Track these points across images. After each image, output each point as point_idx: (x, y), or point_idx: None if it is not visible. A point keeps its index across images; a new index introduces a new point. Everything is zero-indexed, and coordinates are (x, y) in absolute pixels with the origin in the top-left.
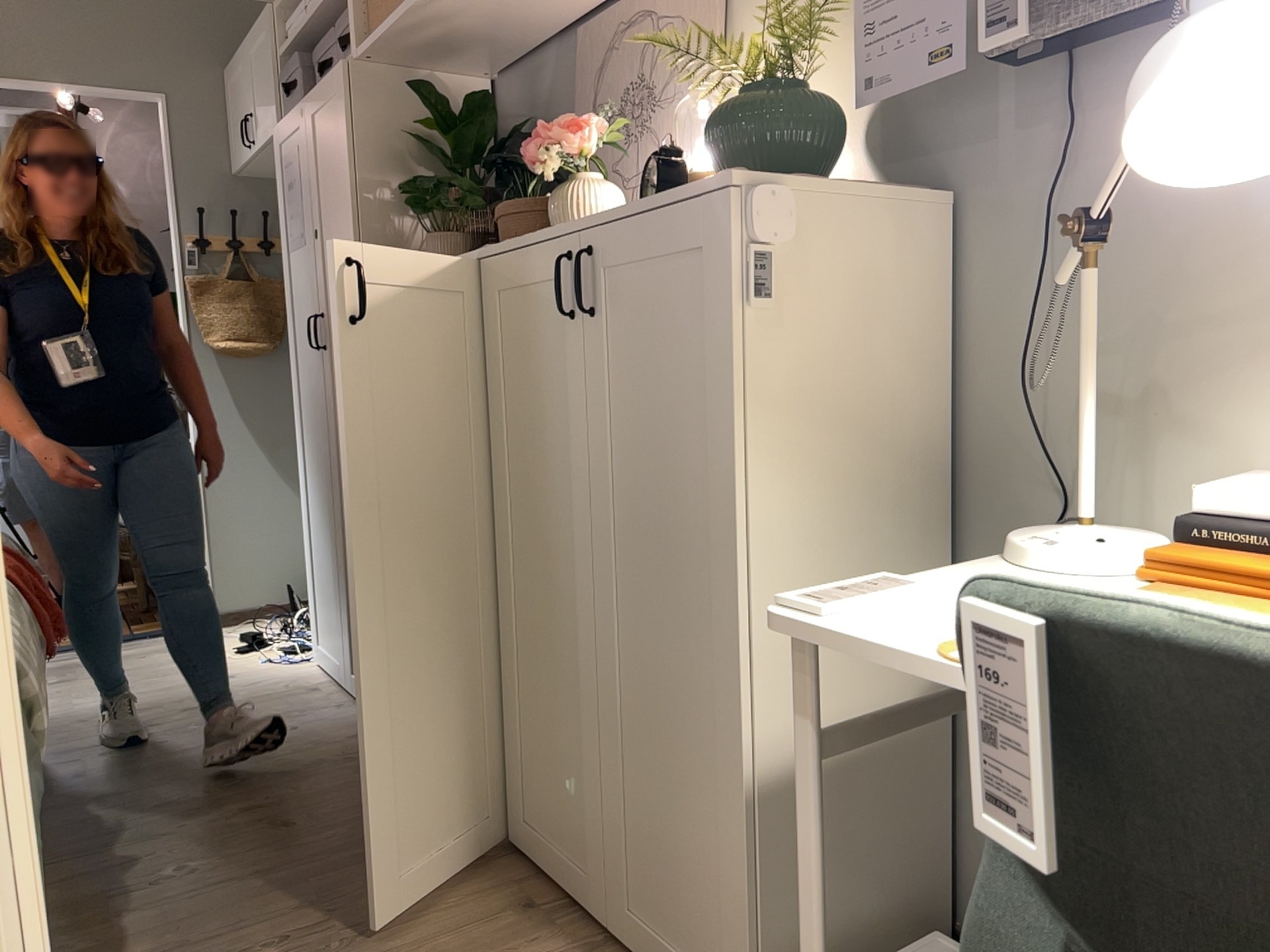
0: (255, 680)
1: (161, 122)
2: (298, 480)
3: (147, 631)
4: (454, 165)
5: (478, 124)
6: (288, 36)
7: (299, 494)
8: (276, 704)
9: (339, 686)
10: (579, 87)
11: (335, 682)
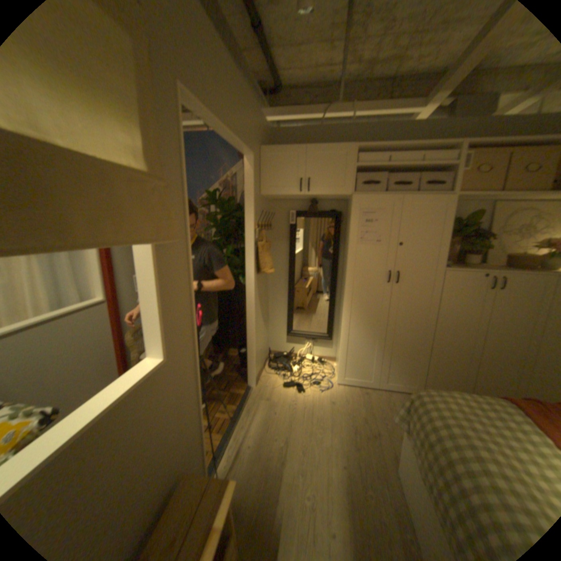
0: (343, 401)
1: (248, 167)
2: (342, 325)
3: (239, 403)
4: (464, 232)
5: (480, 224)
6: (359, 159)
7: (342, 330)
8: (377, 405)
9: (370, 389)
10: (495, 218)
11: (362, 388)
